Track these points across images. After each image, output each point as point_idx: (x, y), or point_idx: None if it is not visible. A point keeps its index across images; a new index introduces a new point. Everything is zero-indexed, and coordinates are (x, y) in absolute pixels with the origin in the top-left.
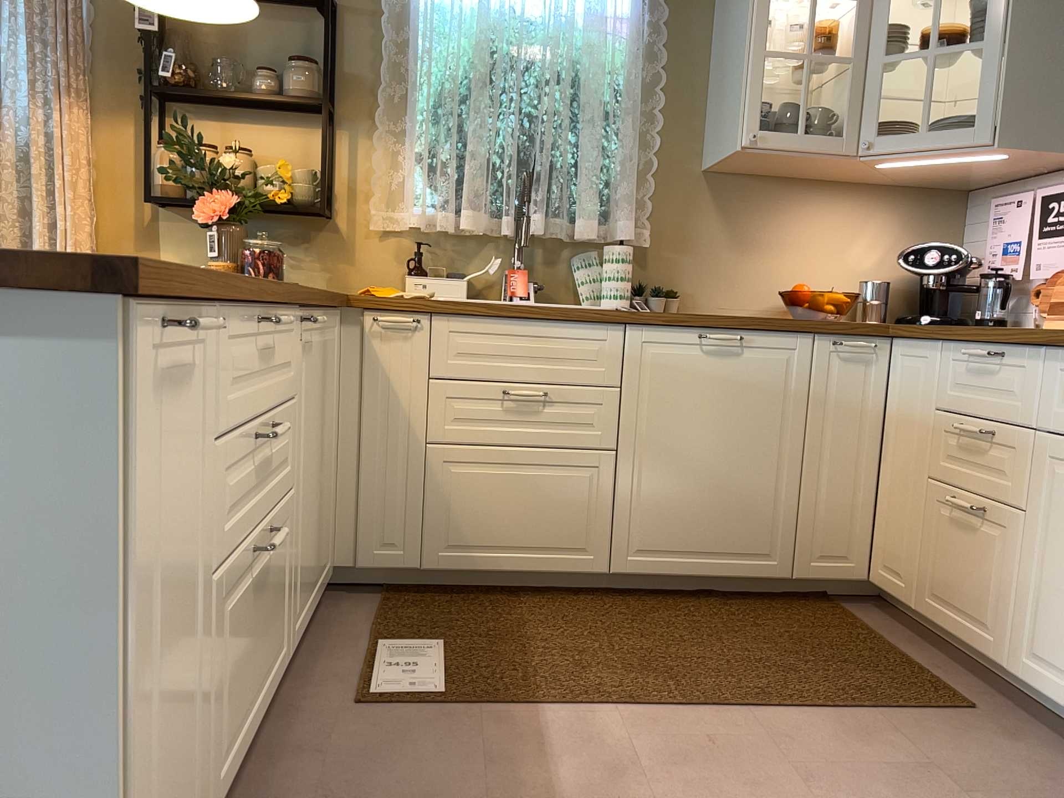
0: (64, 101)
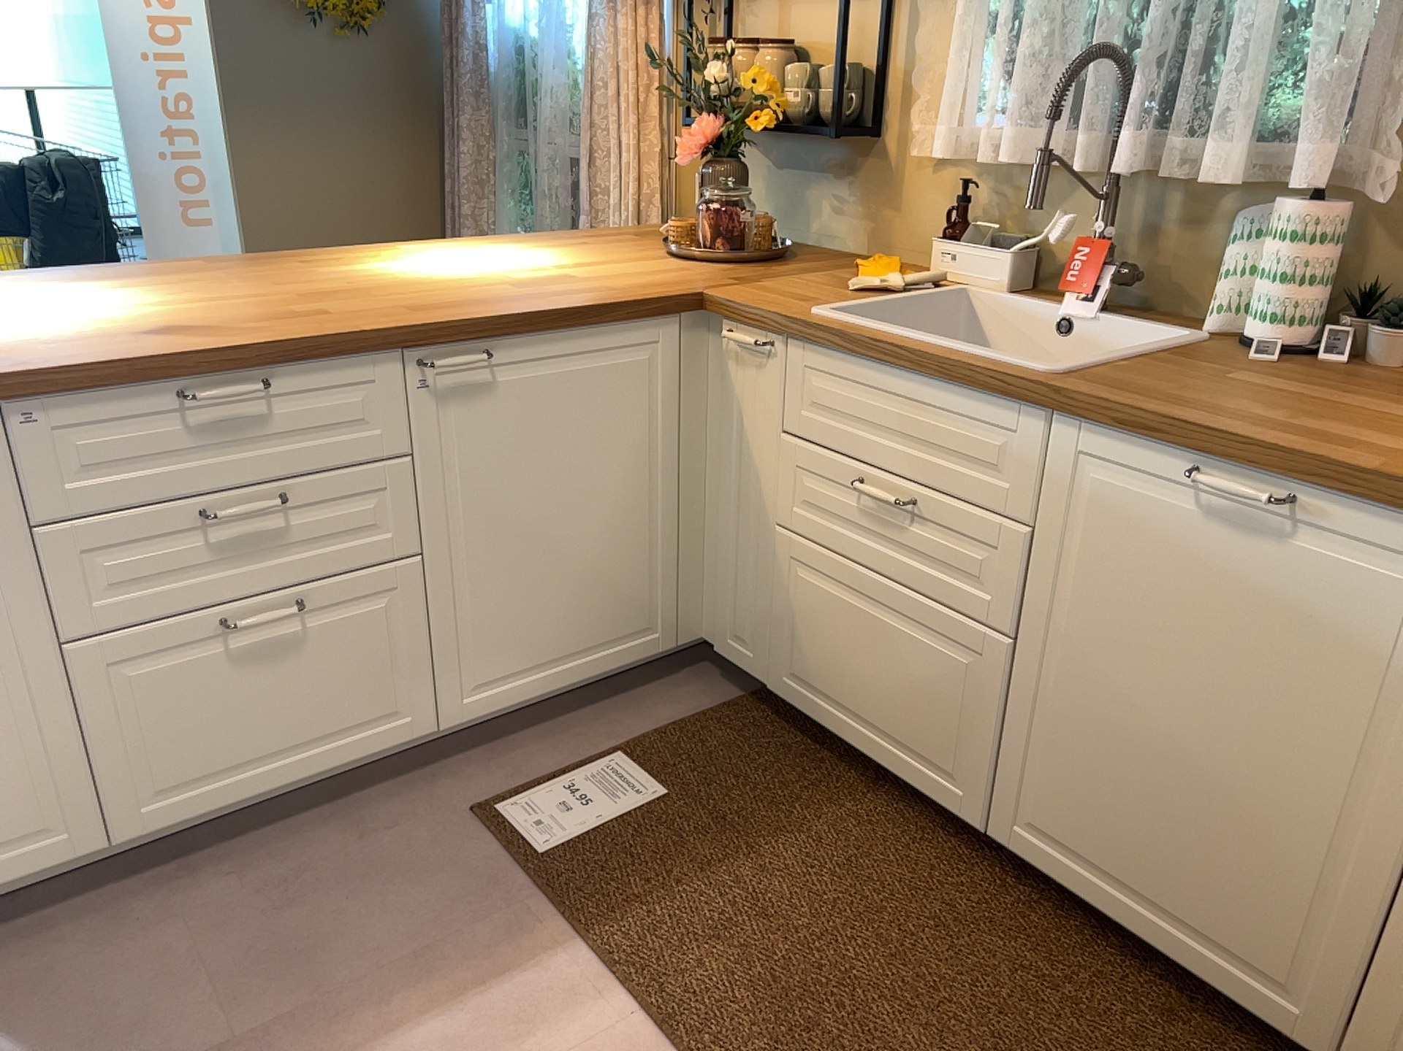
0: (624, 3)
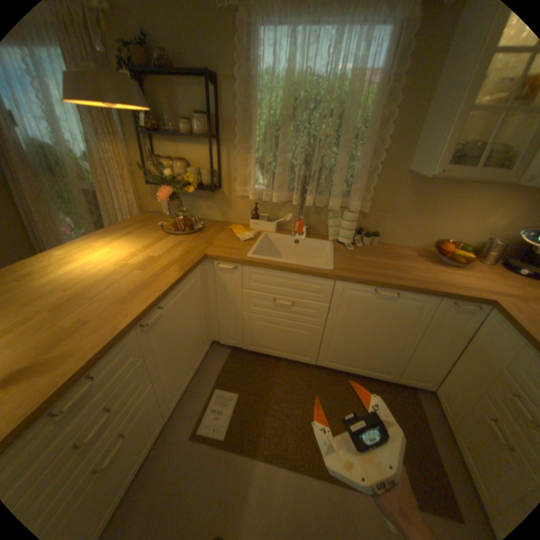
0: (105, 138)
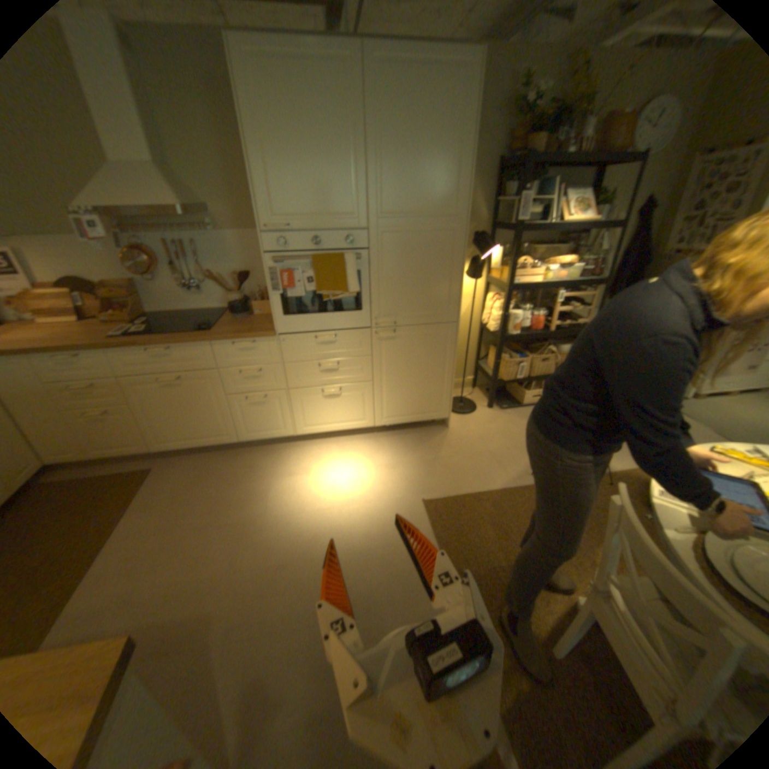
0: None
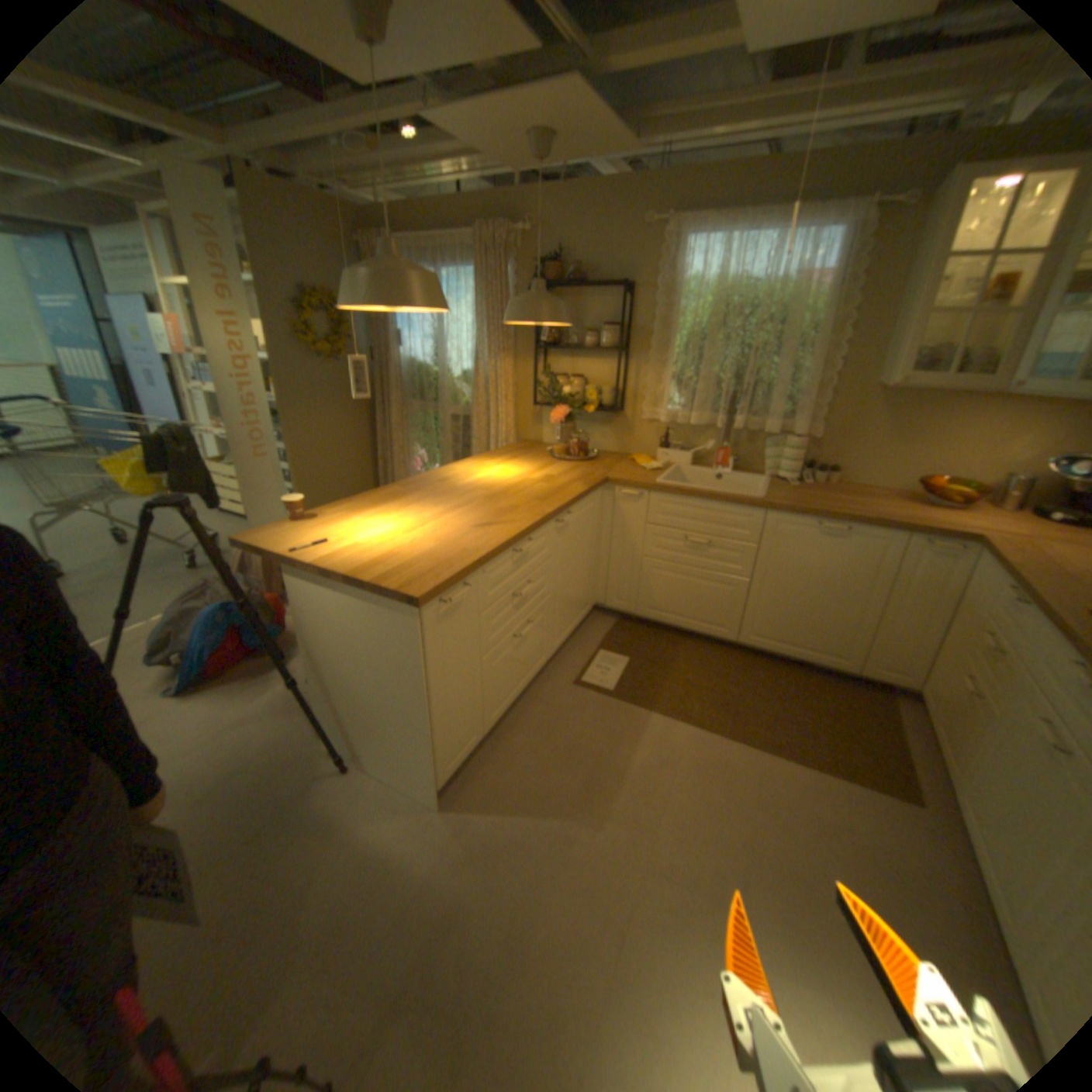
0: (497, 355)
